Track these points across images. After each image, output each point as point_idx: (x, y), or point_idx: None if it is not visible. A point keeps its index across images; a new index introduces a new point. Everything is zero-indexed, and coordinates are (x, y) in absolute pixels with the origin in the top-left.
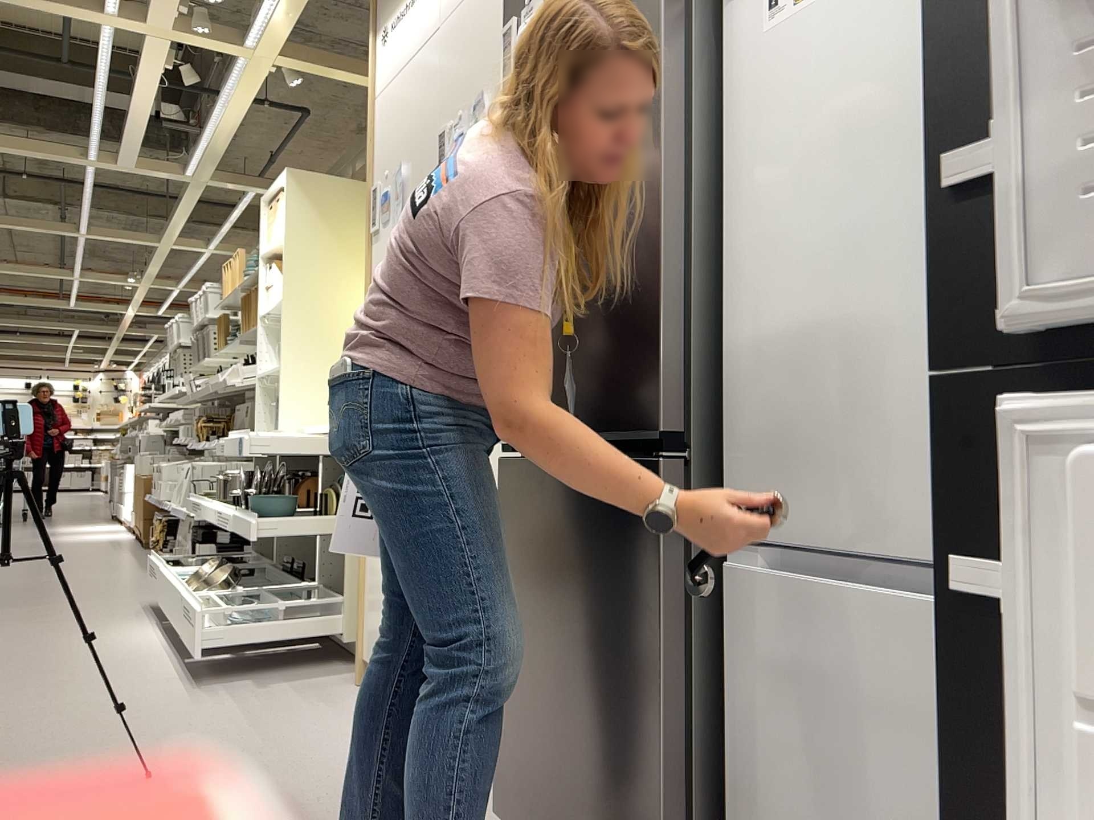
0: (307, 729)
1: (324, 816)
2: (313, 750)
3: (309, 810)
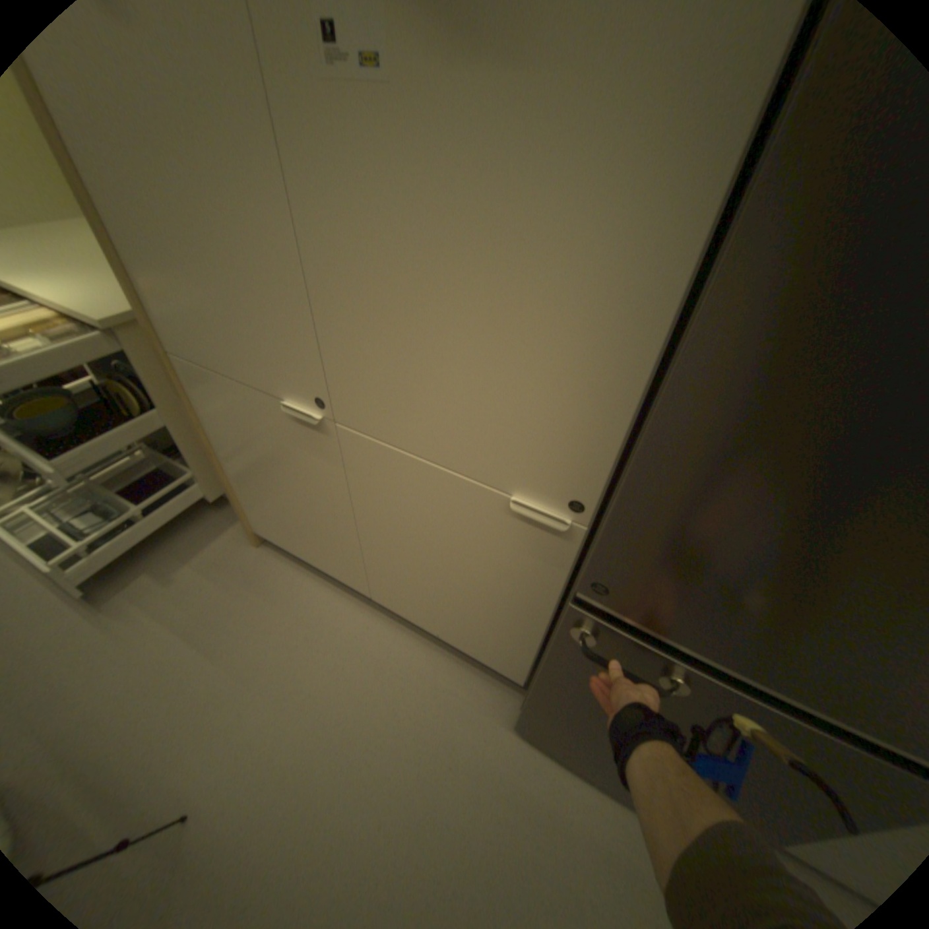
0: (266, 639)
1: (384, 777)
2: (297, 673)
3: (366, 775)
